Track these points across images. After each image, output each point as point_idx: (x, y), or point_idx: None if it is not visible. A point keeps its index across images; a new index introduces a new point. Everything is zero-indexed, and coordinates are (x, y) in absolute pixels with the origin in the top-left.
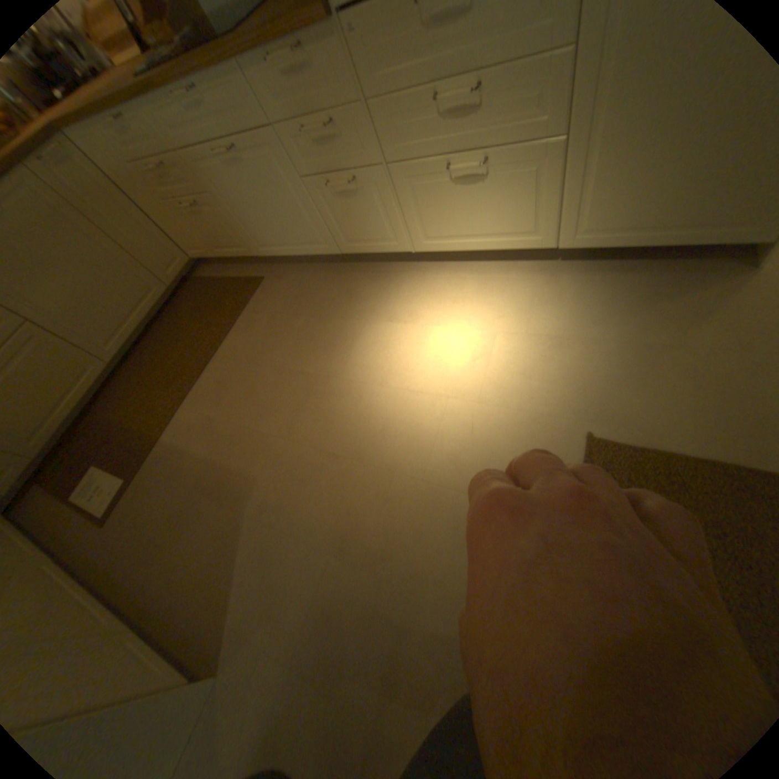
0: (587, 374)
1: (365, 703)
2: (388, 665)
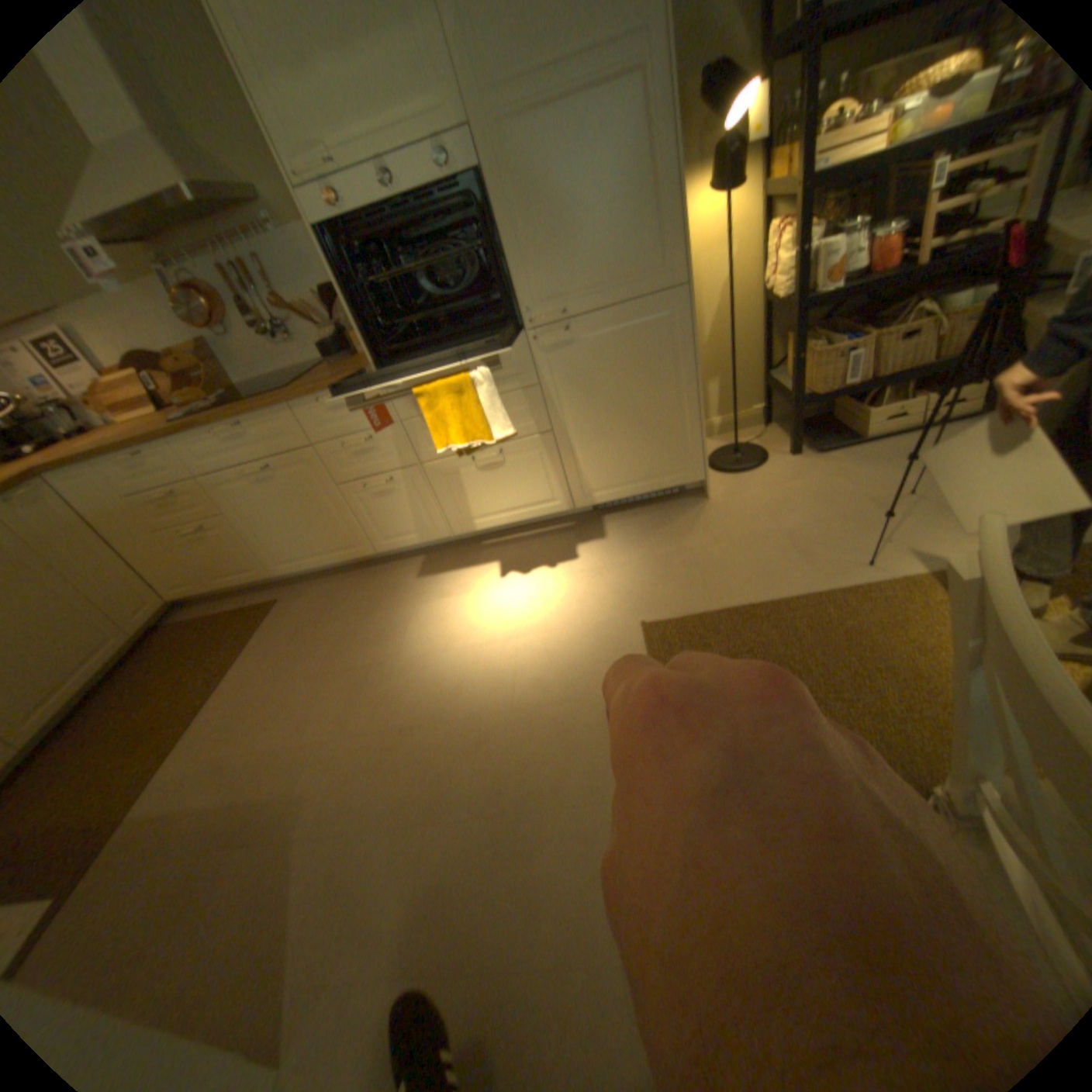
0: (627, 584)
1: (508, 950)
2: (525, 895)
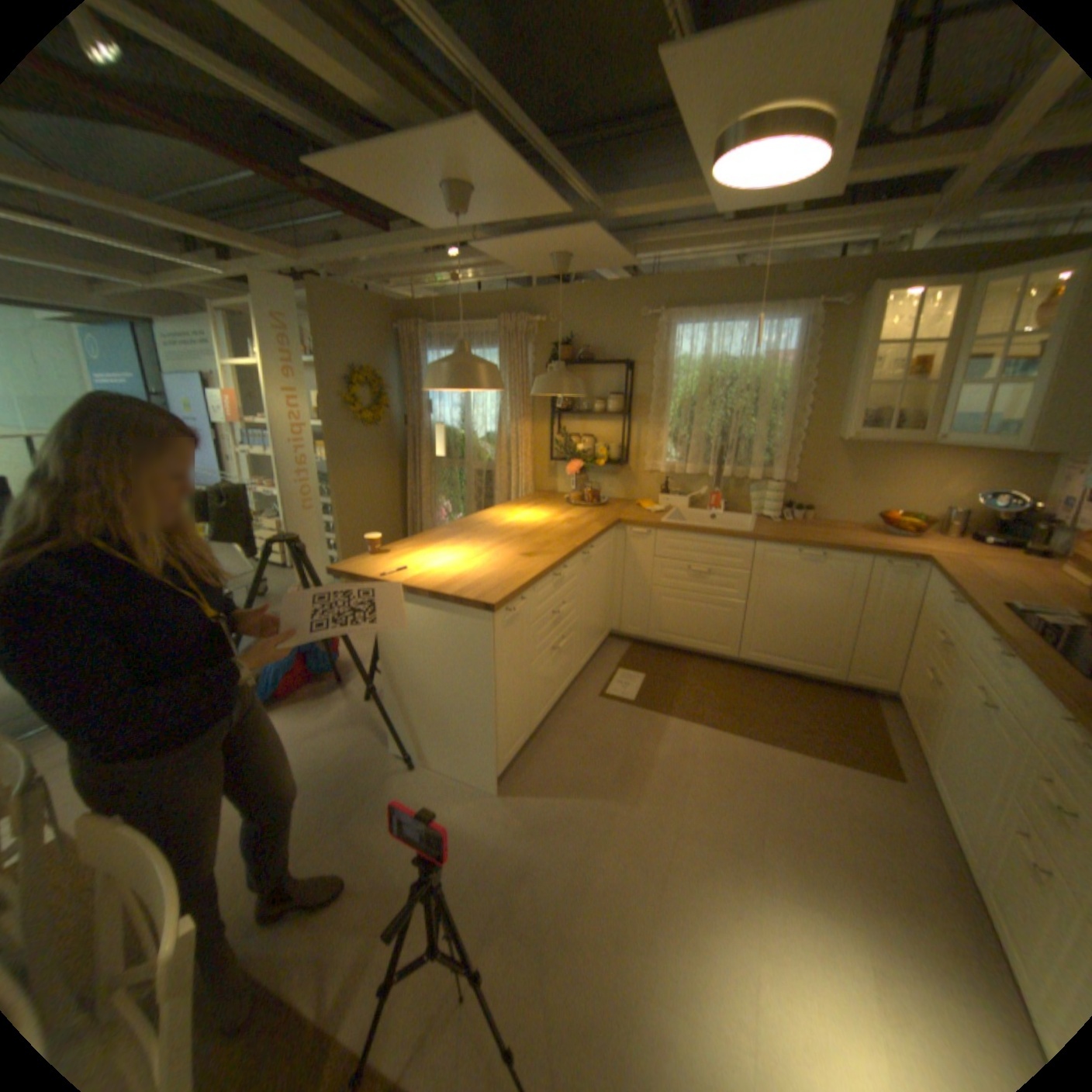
0: None
1: (463, 915)
2: (482, 938)
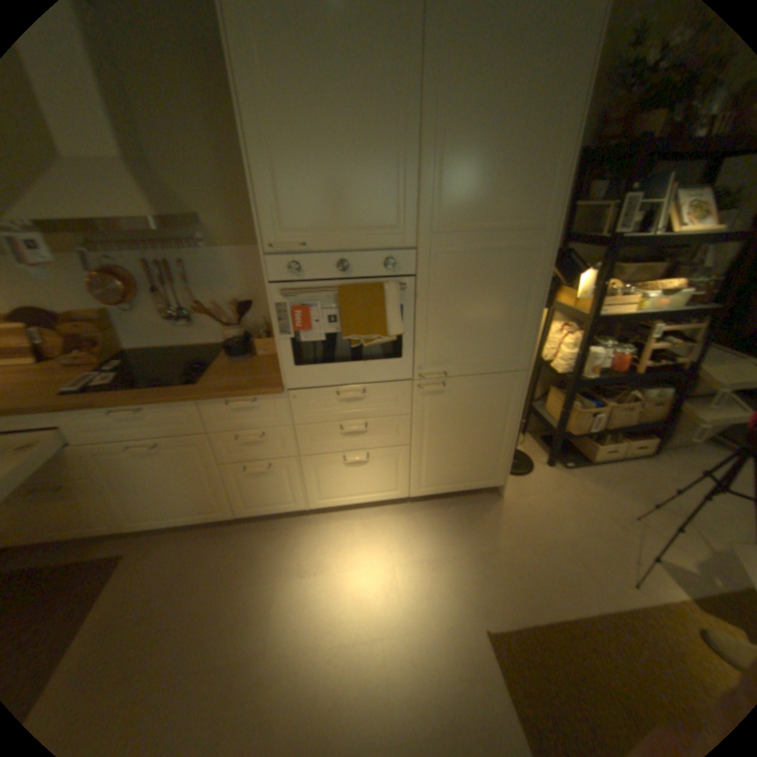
0: (462, 584)
1: None
2: None
